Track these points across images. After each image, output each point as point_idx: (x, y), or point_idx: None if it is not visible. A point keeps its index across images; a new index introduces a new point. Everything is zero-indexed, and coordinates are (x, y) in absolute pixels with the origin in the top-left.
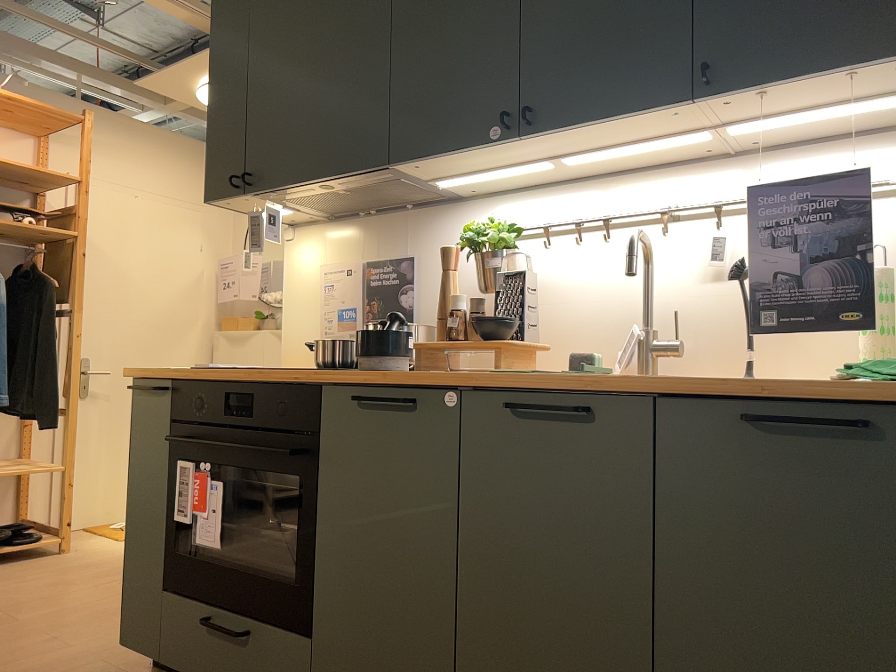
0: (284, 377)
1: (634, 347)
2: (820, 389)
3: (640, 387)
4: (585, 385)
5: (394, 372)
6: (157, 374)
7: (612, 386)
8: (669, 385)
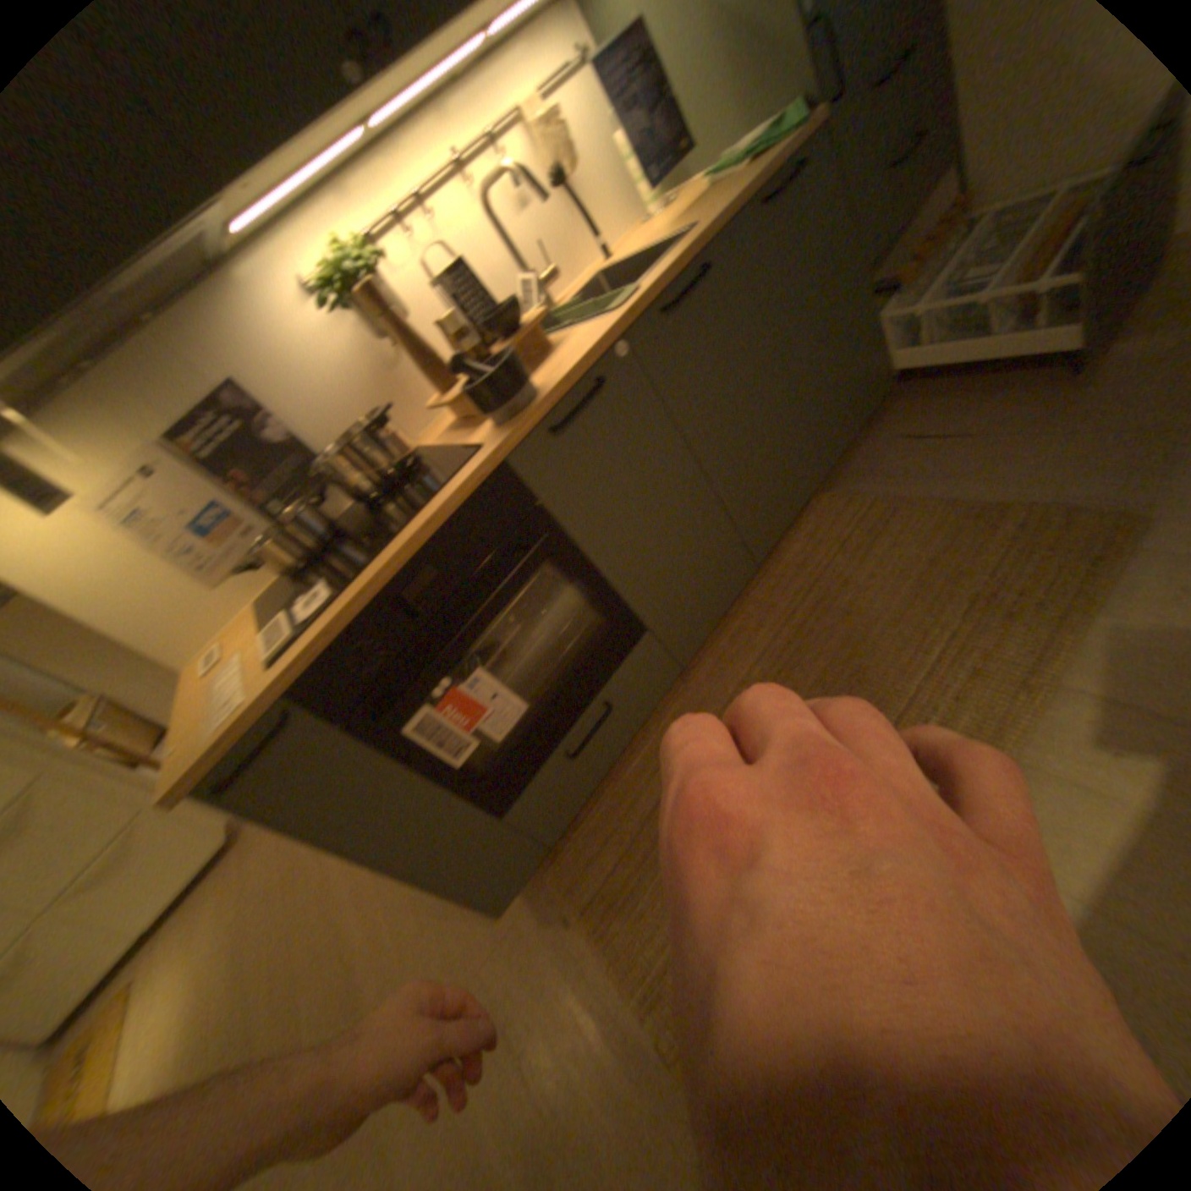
0: (452, 498)
1: (535, 287)
2: (774, 157)
3: (723, 219)
4: (697, 245)
5: (540, 385)
6: (251, 716)
7: (711, 232)
8: (736, 203)
